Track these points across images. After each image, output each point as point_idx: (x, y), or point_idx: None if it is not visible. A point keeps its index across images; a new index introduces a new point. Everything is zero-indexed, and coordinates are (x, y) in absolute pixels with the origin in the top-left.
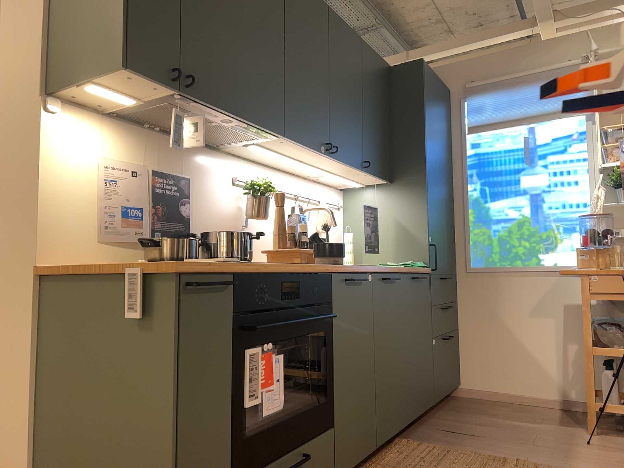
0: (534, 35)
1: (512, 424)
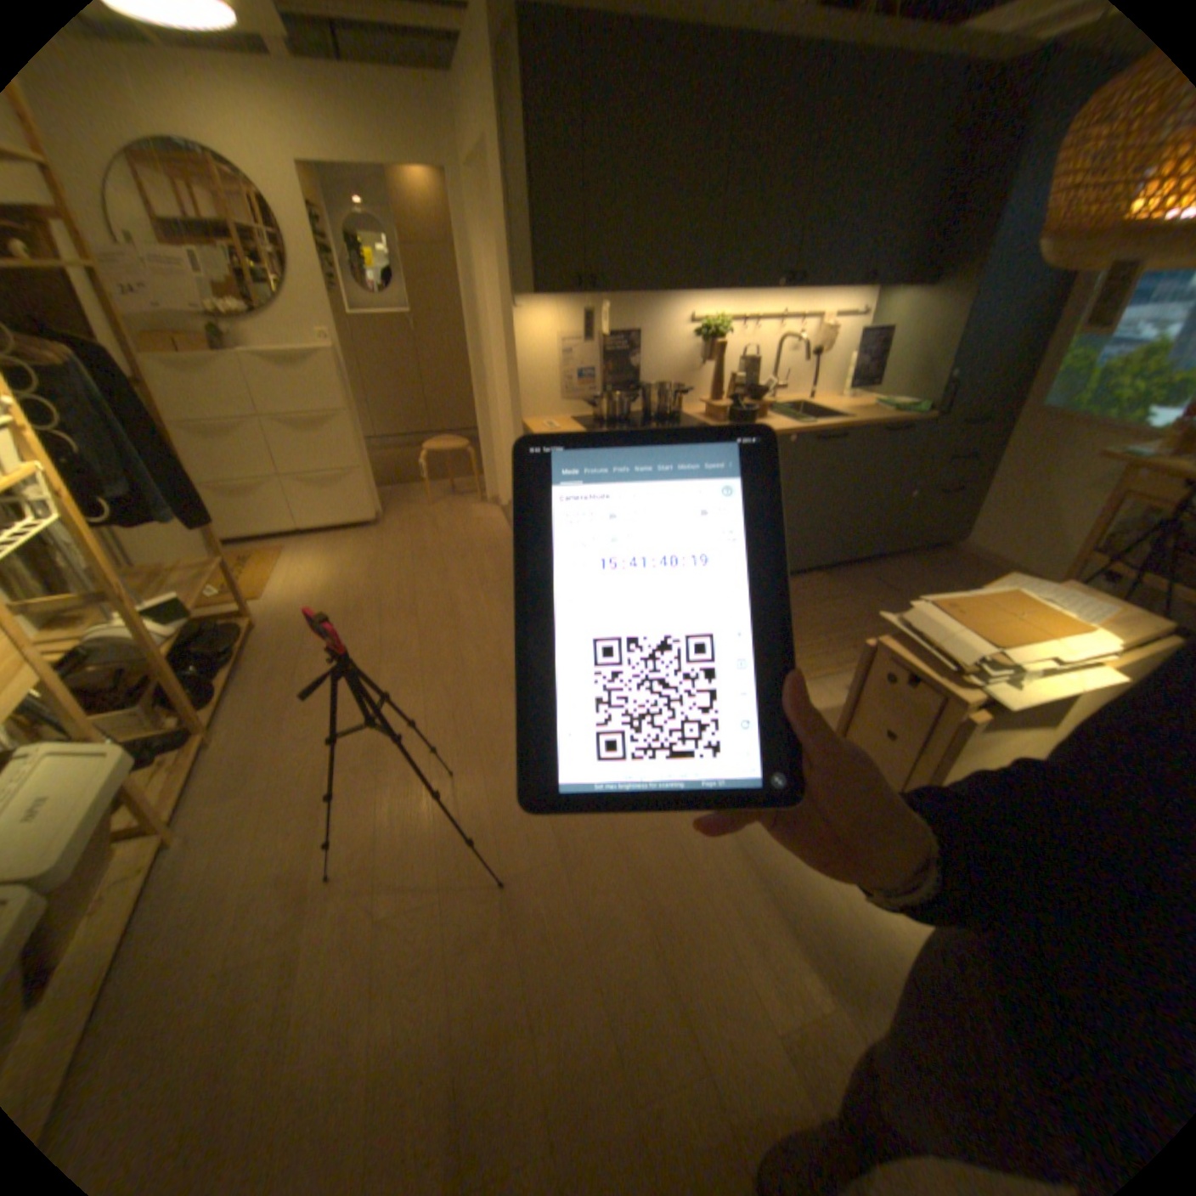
0: None
1: None
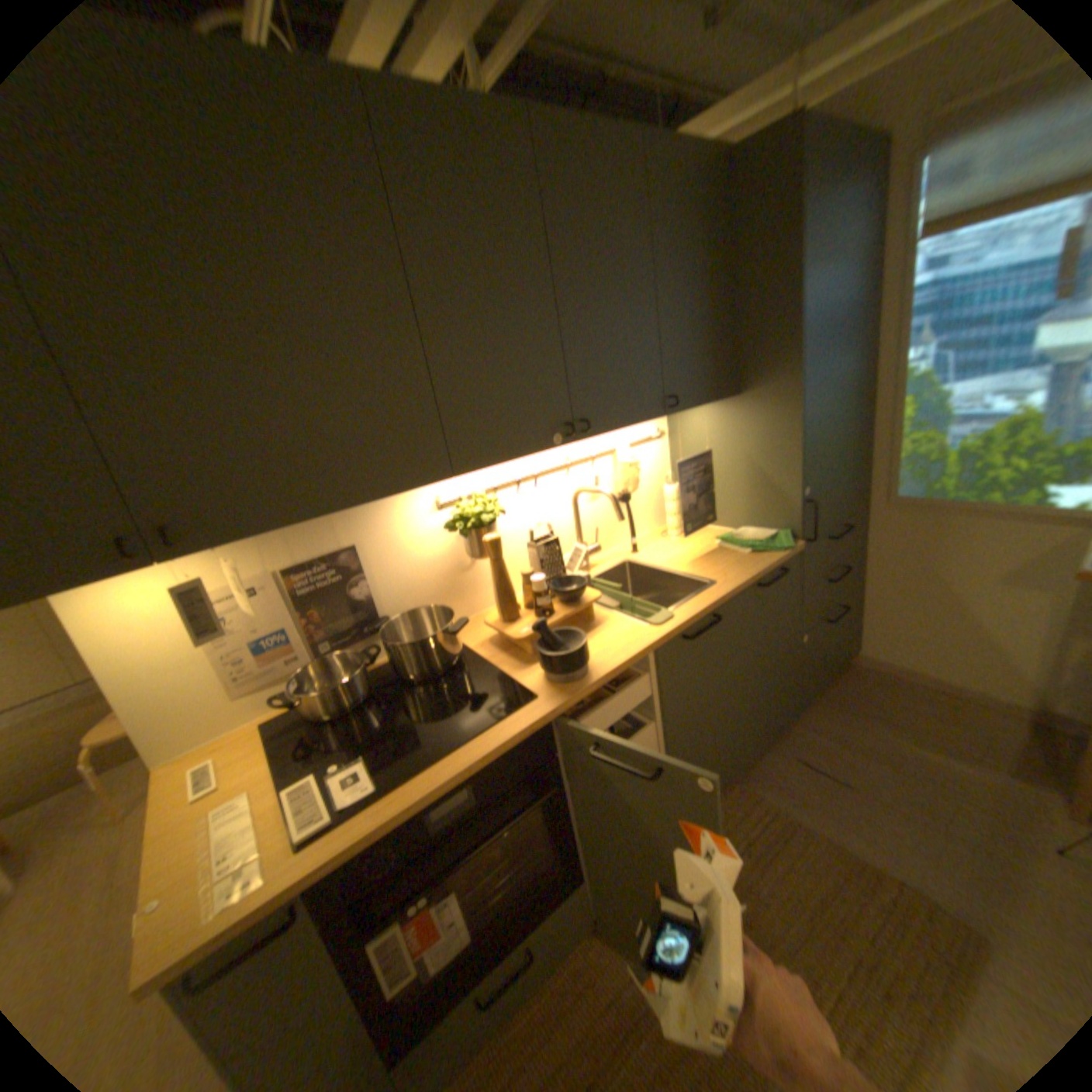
0: None
1: (923, 760)
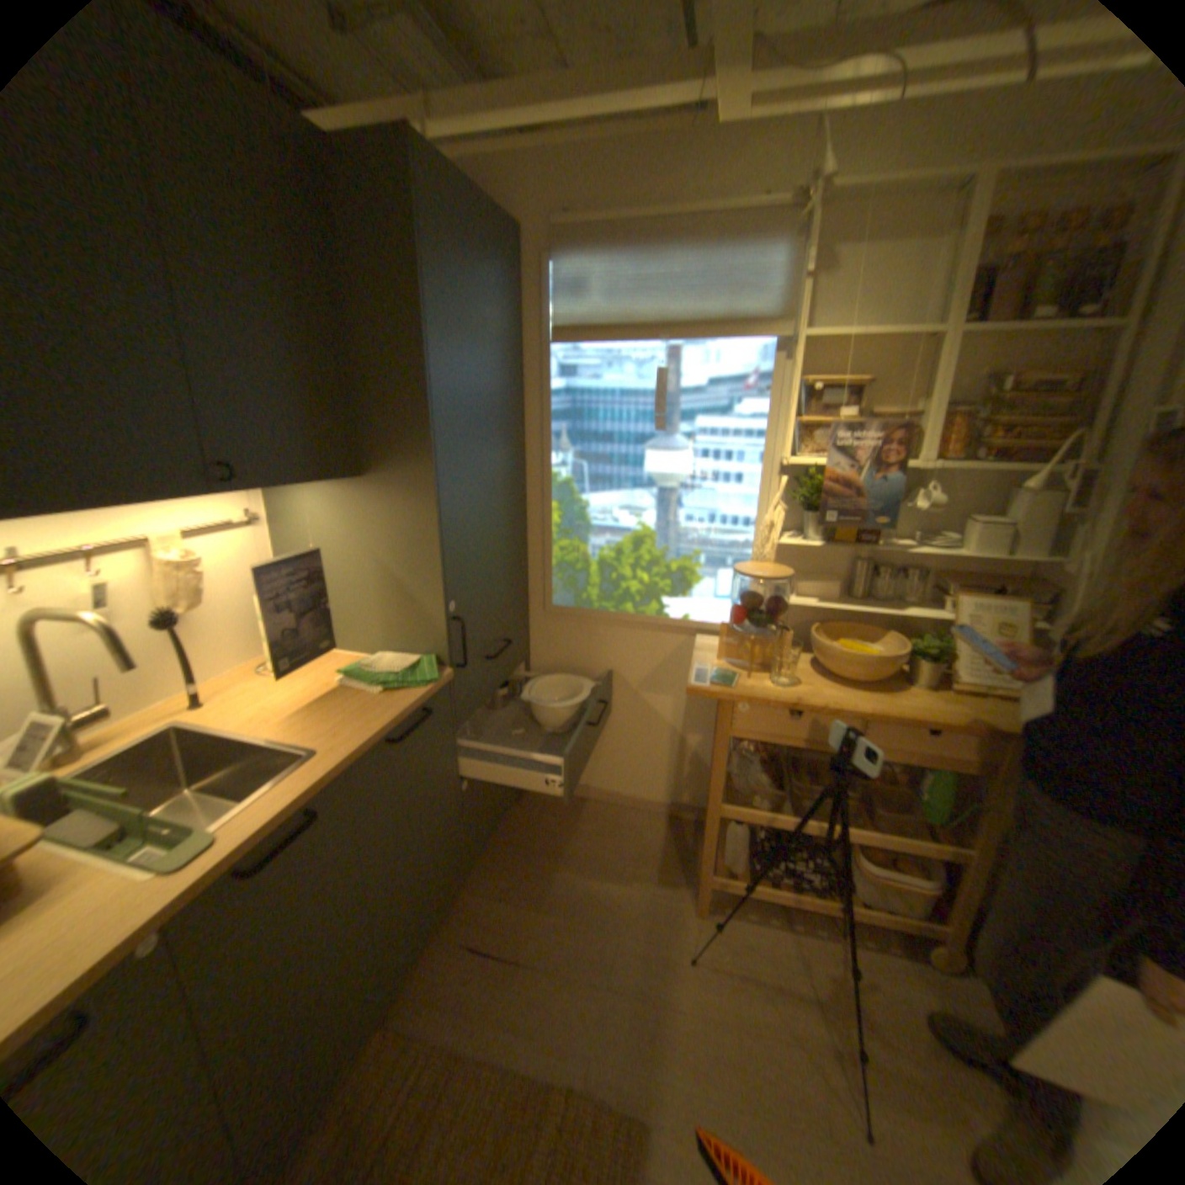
0: (709, 104)
1: (588, 893)
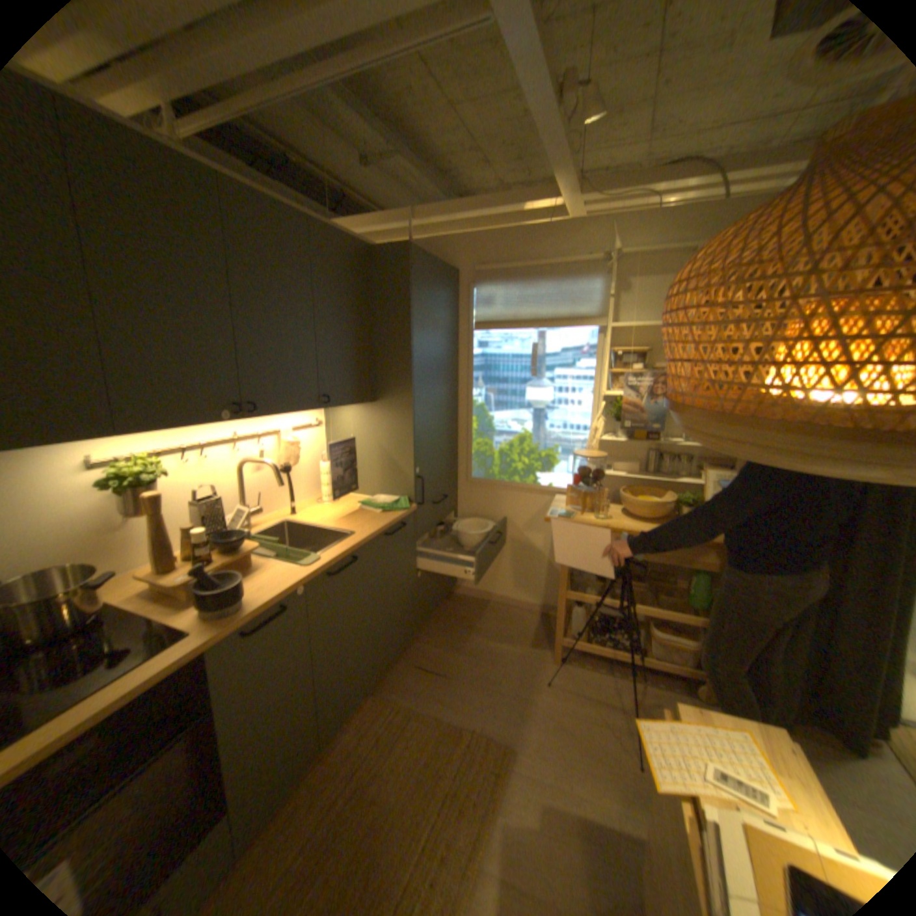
0: (560, 207)
1: (488, 648)
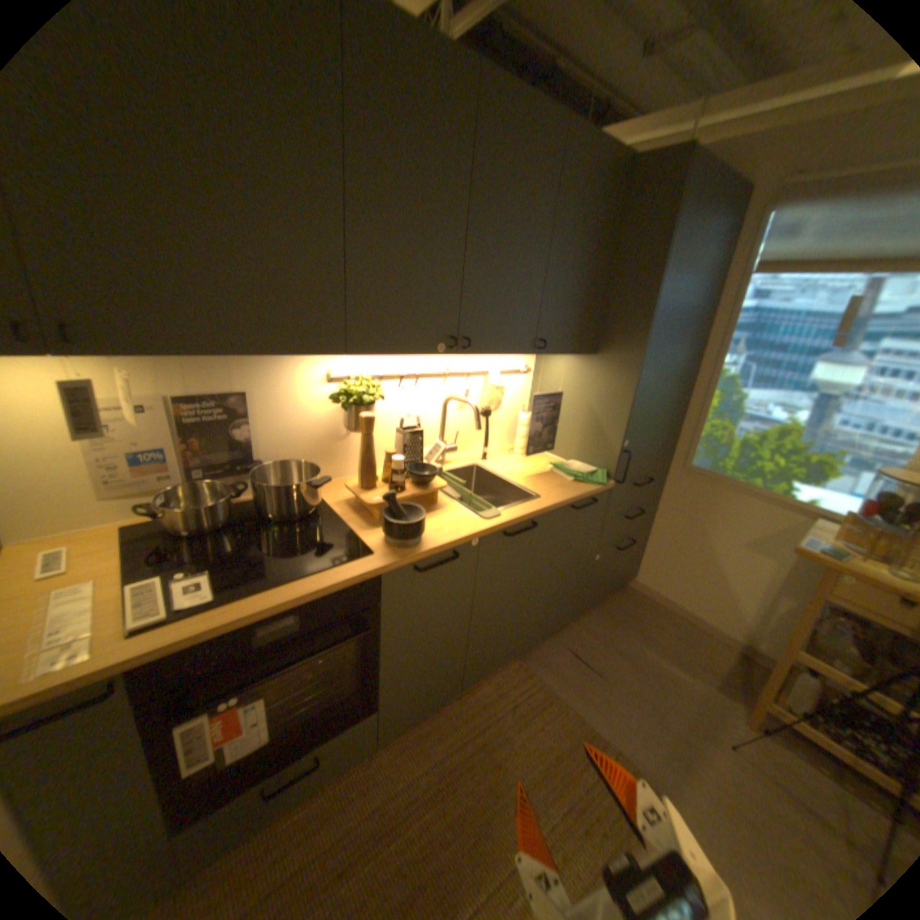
0: None
1: (660, 667)
